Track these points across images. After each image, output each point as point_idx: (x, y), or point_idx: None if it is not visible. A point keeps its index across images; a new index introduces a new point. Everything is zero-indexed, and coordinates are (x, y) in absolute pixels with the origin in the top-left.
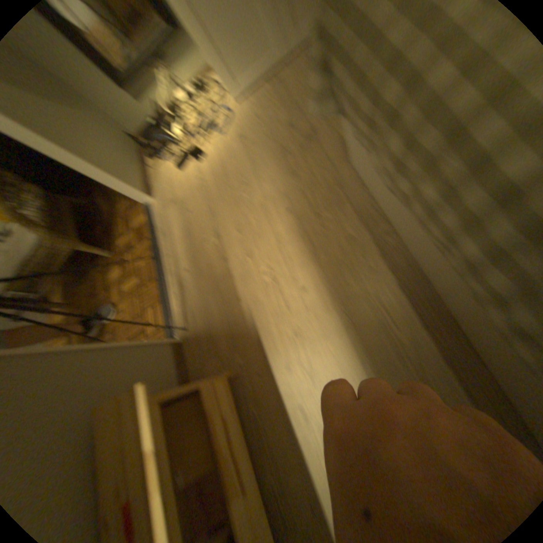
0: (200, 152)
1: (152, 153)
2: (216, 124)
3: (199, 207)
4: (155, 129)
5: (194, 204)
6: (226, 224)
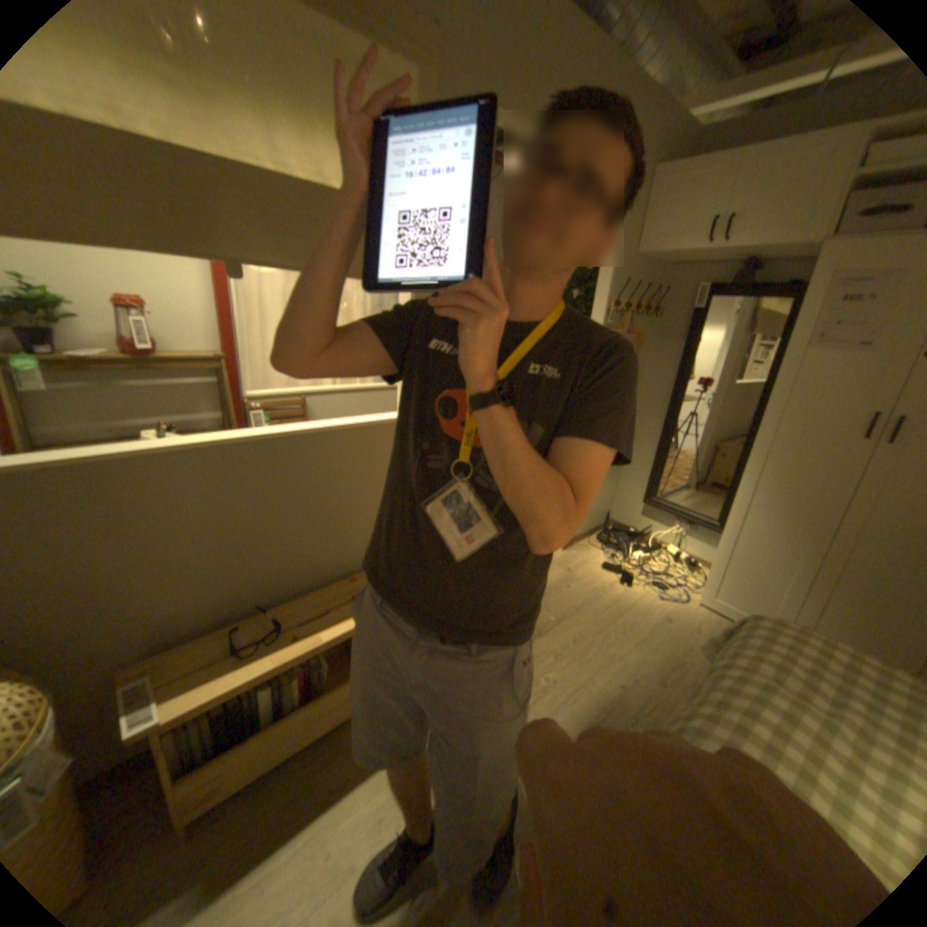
0: (628, 583)
1: (602, 540)
2: (664, 592)
3: (575, 597)
4: (626, 538)
5: (575, 591)
6: (573, 627)
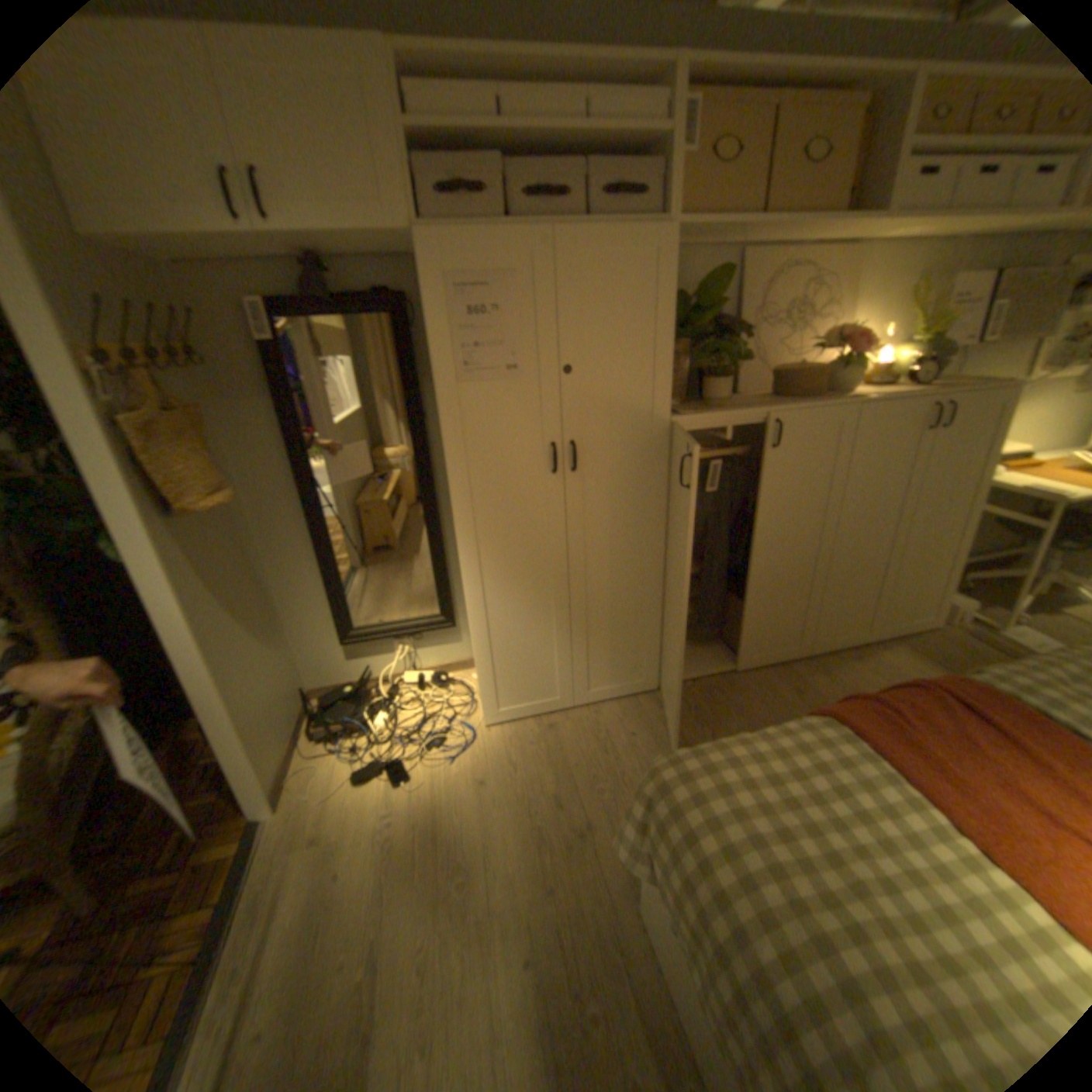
0: (402, 777)
1: (321, 741)
2: (445, 746)
3: (357, 885)
4: (349, 710)
5: (350, 873)
6: (397, 949)
